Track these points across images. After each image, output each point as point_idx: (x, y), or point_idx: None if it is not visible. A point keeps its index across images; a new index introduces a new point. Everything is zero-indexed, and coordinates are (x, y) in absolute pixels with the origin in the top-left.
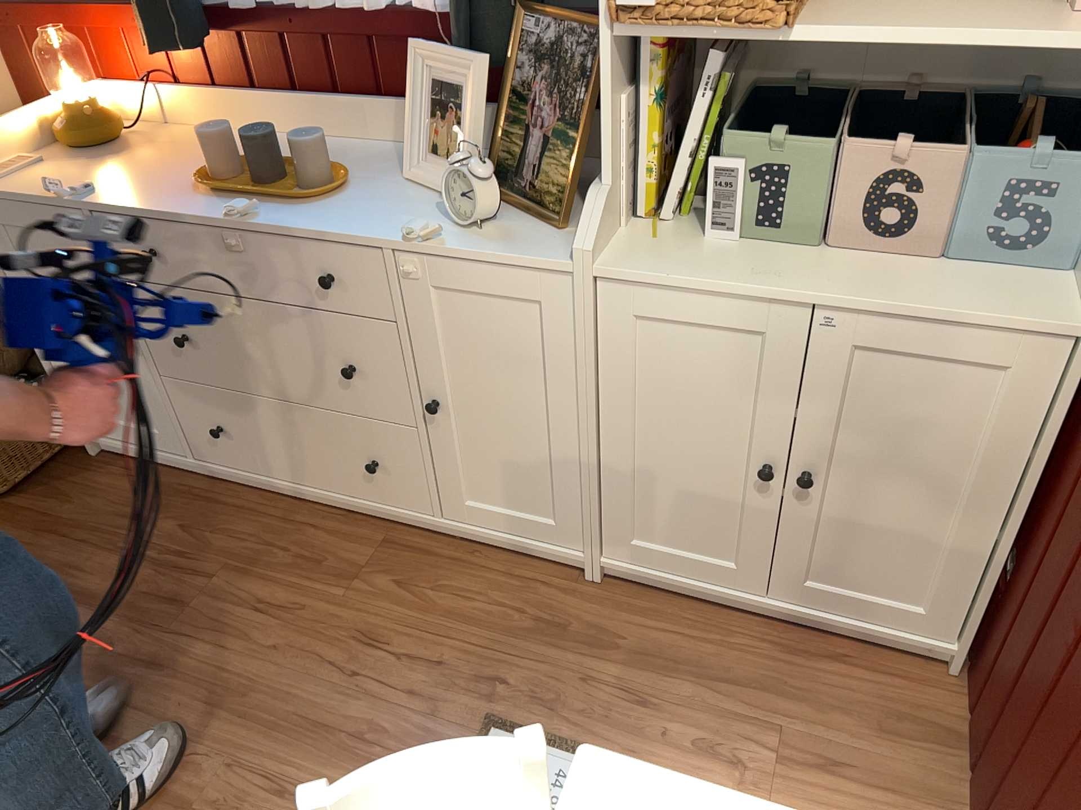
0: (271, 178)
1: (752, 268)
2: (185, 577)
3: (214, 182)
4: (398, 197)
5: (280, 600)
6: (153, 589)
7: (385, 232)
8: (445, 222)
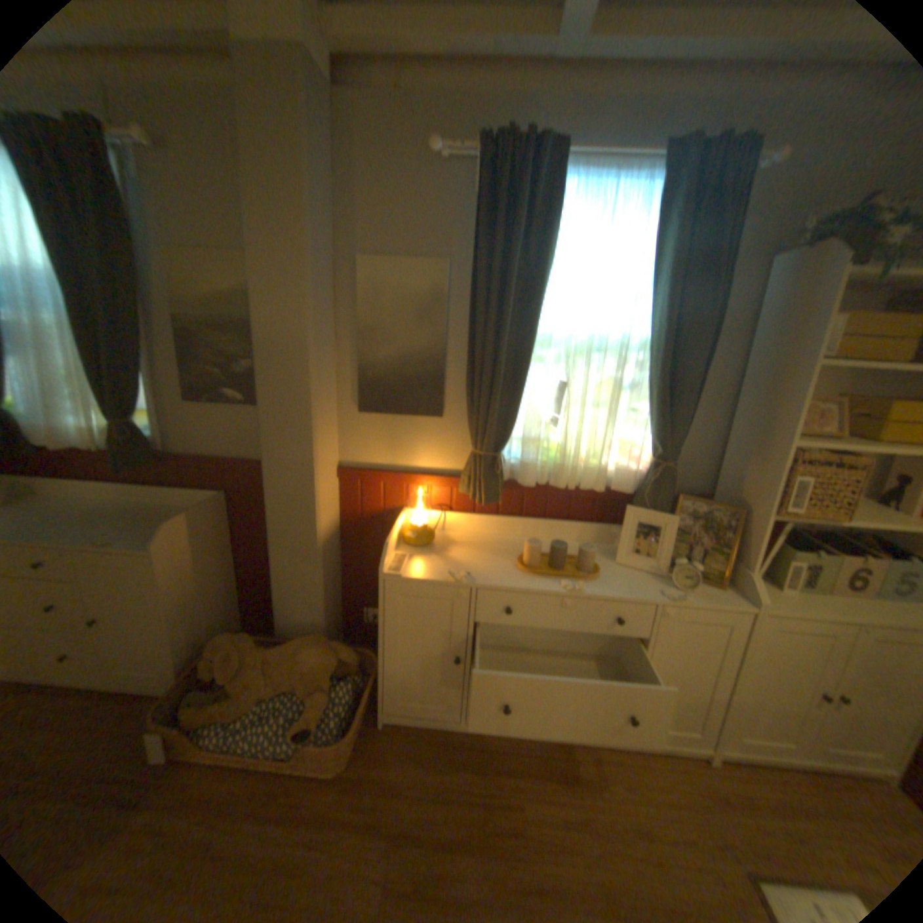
0: (560, 563)
1: (822, 606)
2: (503, 819)
3: (526, 566)
4: (620, 571)
5: (574, 824)
6: (489, 835)
7: (647, 594)
8: (665, 586)
